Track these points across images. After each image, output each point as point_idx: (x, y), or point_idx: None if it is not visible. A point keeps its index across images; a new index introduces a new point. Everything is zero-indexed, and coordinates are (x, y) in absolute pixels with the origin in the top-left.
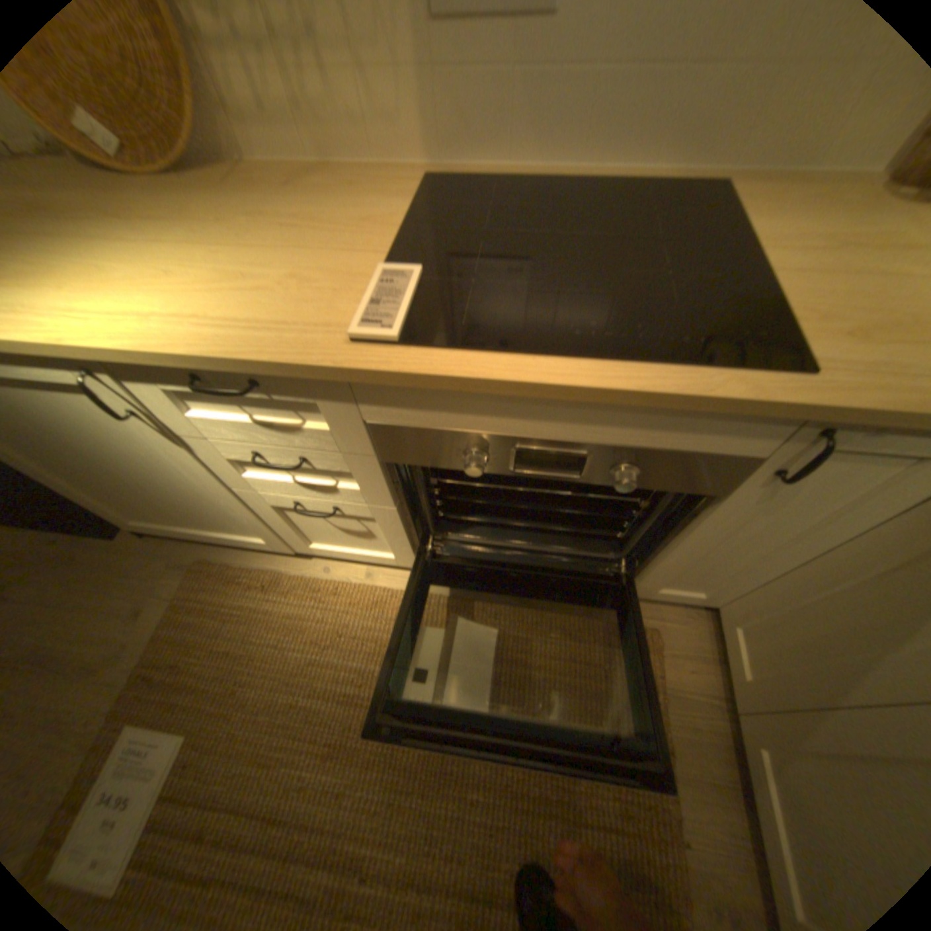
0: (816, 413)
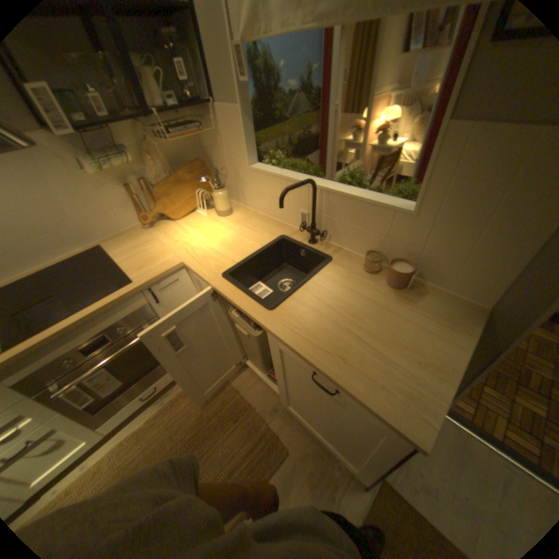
0: (135, 290)
